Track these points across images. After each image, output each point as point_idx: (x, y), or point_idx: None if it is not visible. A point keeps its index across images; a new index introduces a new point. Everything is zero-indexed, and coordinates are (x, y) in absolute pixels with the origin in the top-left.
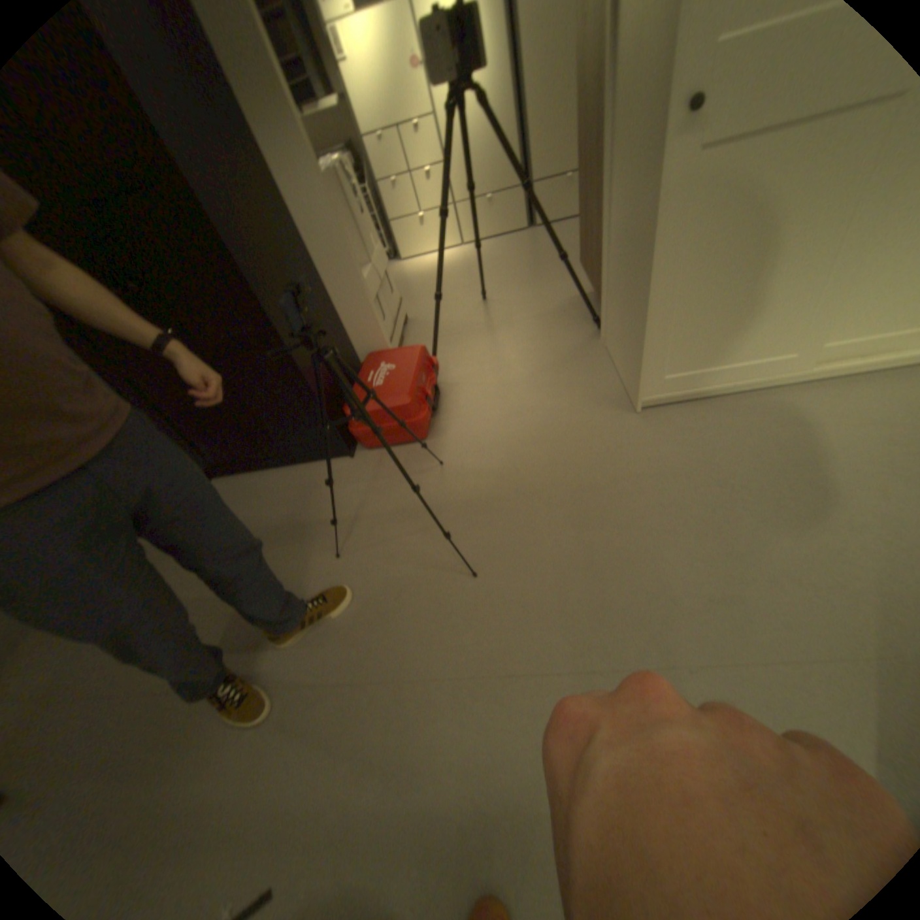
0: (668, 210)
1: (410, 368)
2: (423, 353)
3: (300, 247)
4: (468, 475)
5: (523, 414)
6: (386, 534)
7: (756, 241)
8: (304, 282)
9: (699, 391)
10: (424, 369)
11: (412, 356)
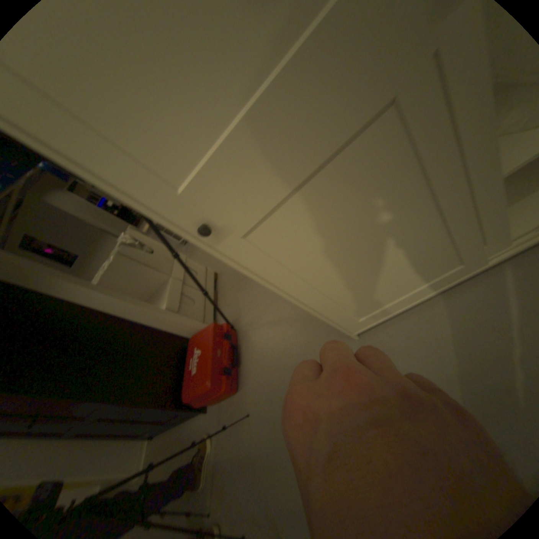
0: (258, 275)
1: (208, 354)
2: (214, 334)
3: (114, 327)
4: (265, 427)
5: (286, 356)
6: (230, 493)
7: (351, 246)
8: (124, 346)
9: (394, 315)
10: (218, 345)
11: (208, 340)
